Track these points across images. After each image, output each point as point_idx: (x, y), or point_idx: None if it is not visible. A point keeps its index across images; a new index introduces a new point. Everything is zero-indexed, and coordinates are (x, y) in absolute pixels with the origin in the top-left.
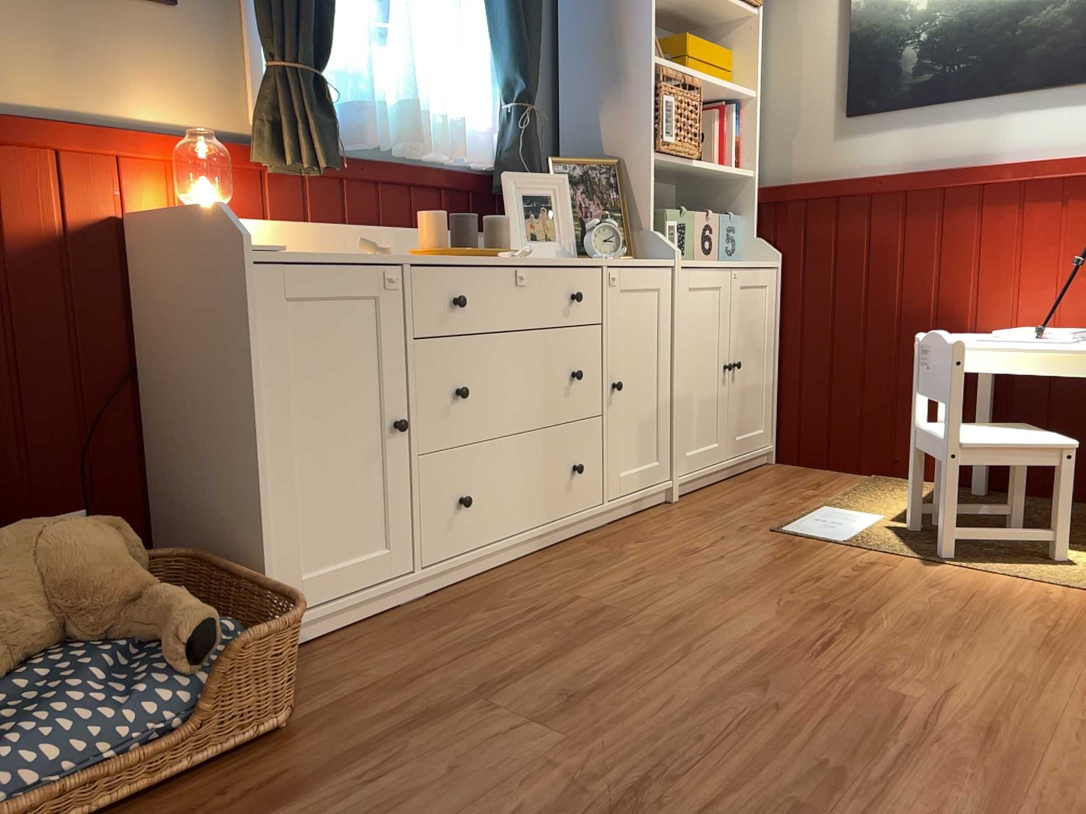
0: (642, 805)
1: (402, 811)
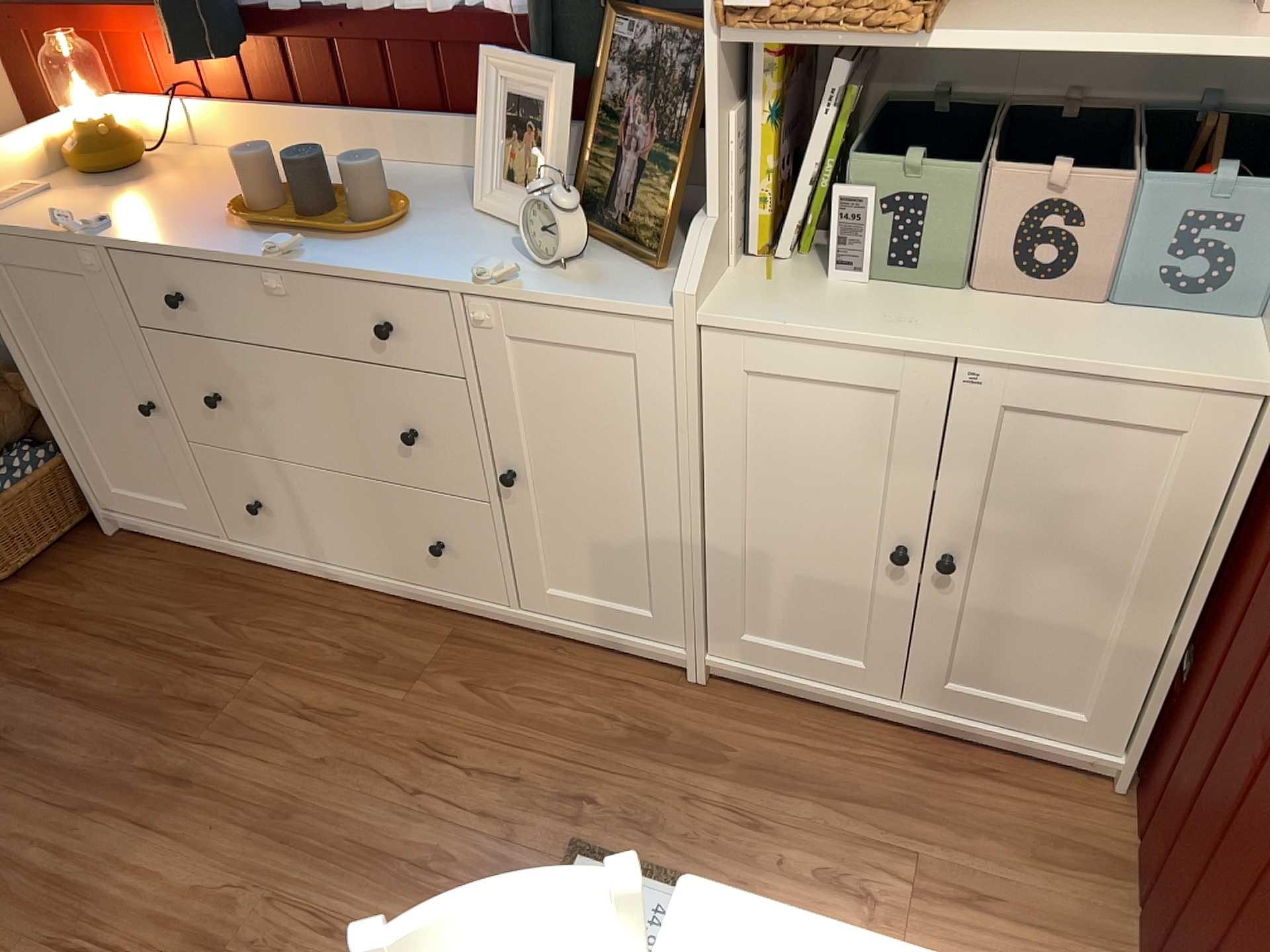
0: None
1: None
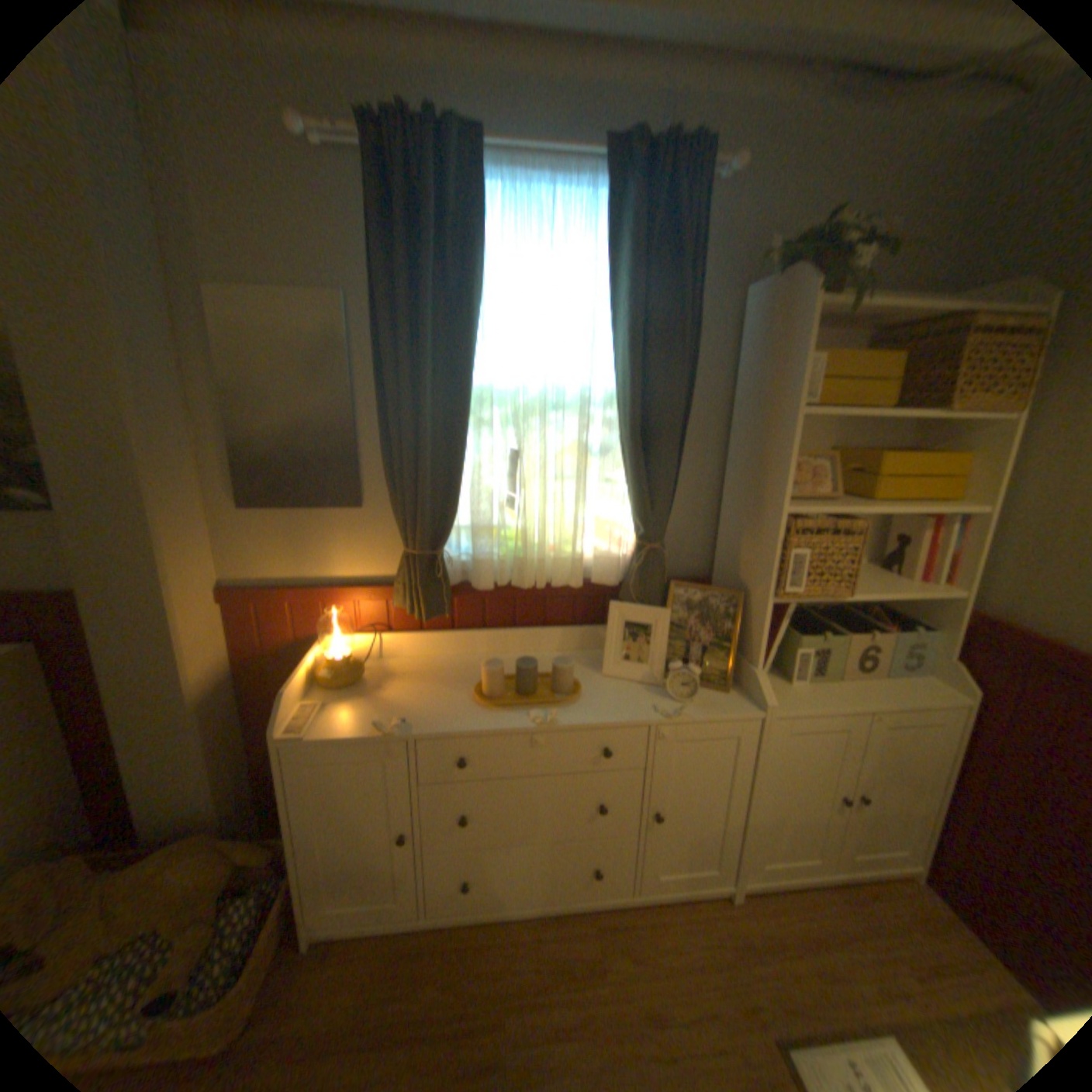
0: None
1: None
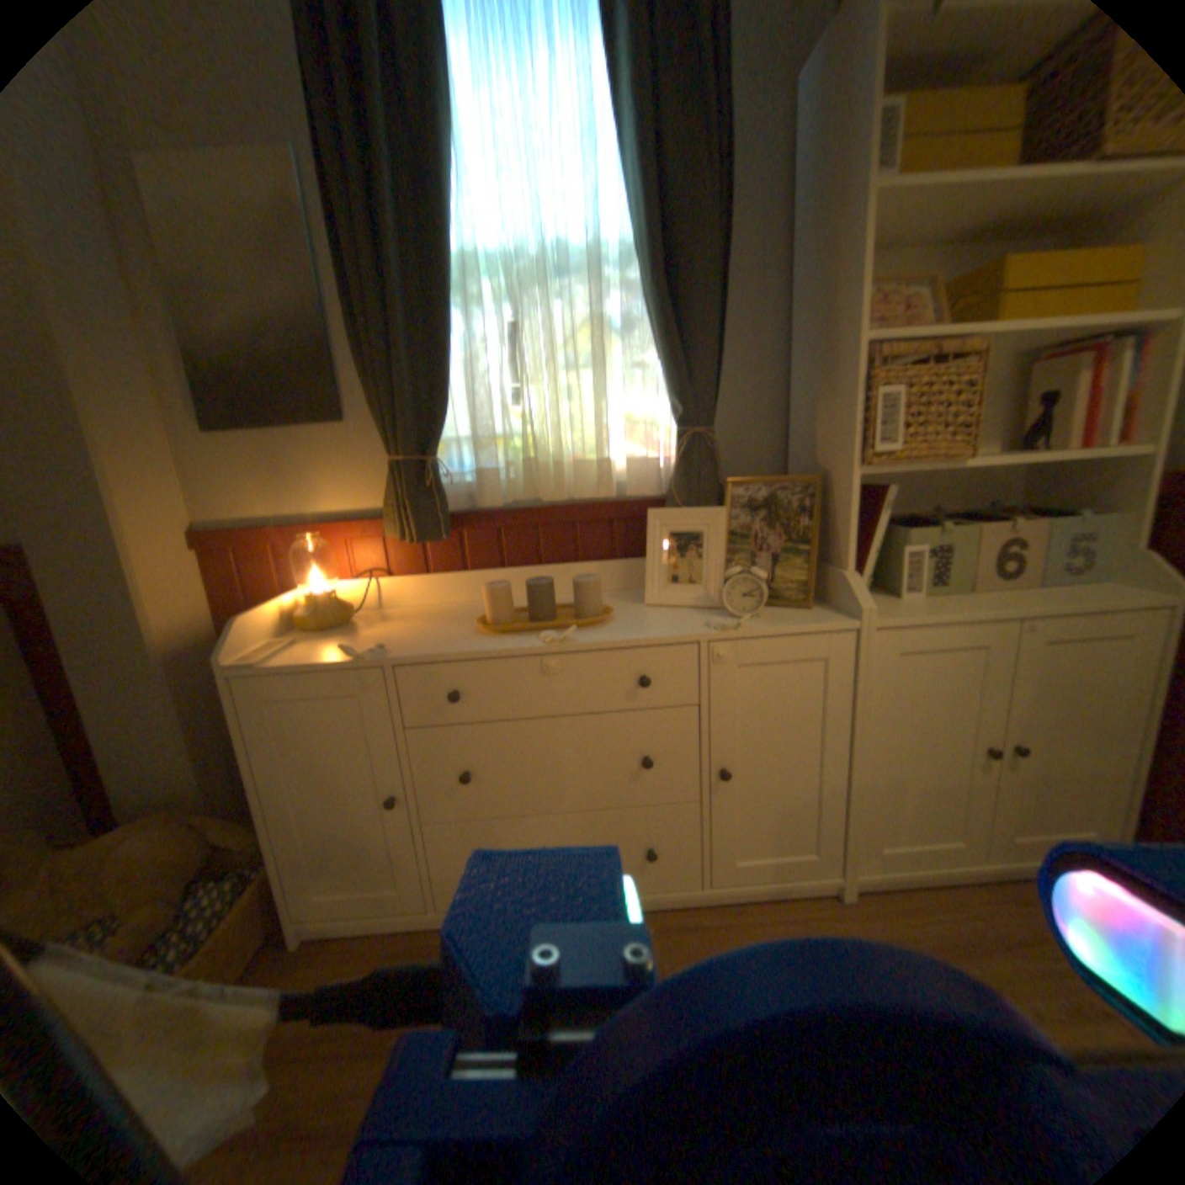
0: None
1: None
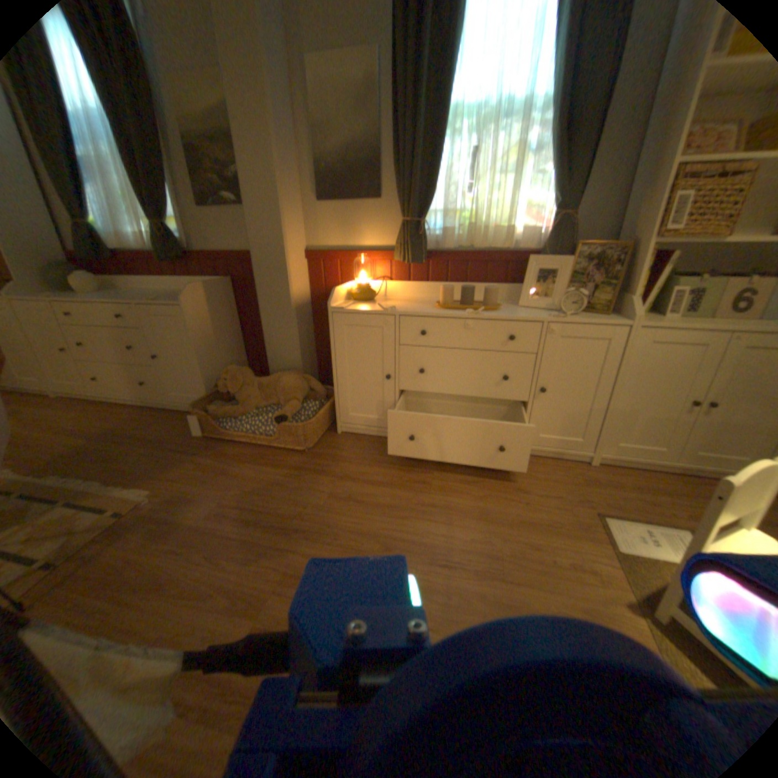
0: (291, 535)
1: (276, 487)
